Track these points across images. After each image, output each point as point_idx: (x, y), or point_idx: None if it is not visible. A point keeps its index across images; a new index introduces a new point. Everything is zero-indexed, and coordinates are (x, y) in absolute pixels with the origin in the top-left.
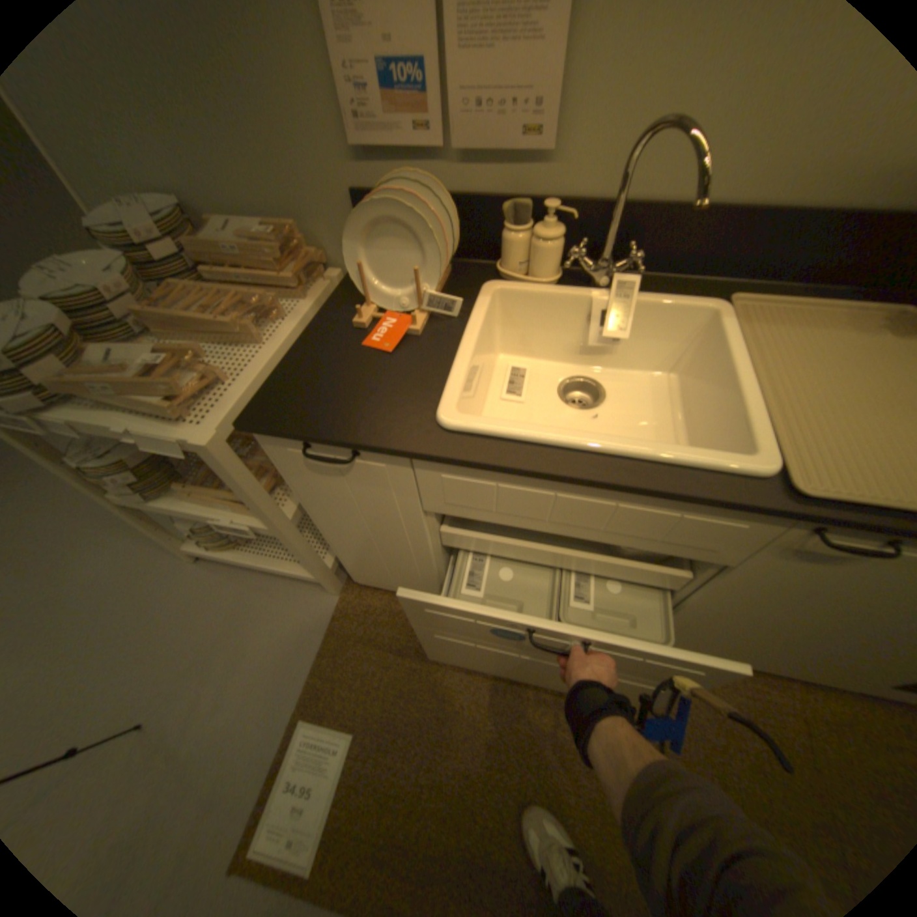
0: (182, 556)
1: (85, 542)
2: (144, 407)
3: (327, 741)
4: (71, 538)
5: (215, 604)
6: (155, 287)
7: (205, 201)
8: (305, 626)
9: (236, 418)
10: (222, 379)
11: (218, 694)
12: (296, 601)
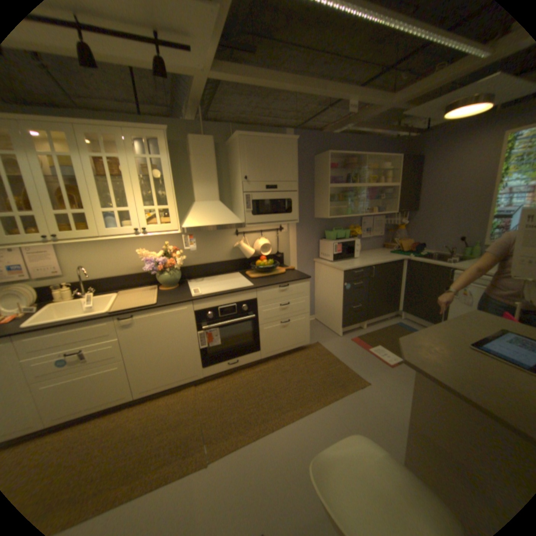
0: None
1: None
2: None
3: None
4: None
5: None
6: None
7: None
8: None
9: None
10: None
11: None
12: None
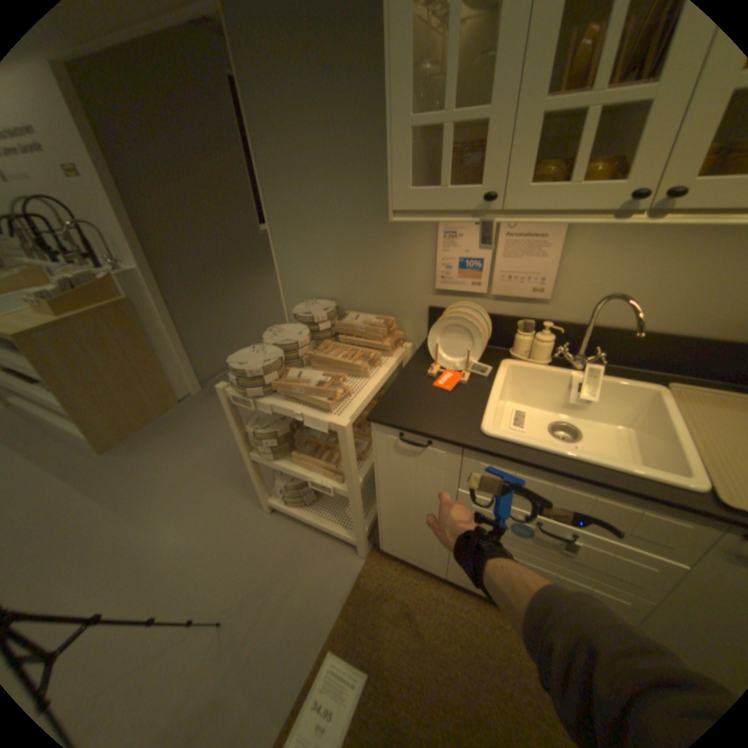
0: (267, 506)
1: (207, 486)
2: (313, 402)
3: (348, 675)
4: (199, 482)
5: (280, 546)
6: (320, 344)
7: (348, 305)
8: (339, 577)
9: (356, 415)
10: (349, 394)
11: (274, 614)
12: (334, 556)
